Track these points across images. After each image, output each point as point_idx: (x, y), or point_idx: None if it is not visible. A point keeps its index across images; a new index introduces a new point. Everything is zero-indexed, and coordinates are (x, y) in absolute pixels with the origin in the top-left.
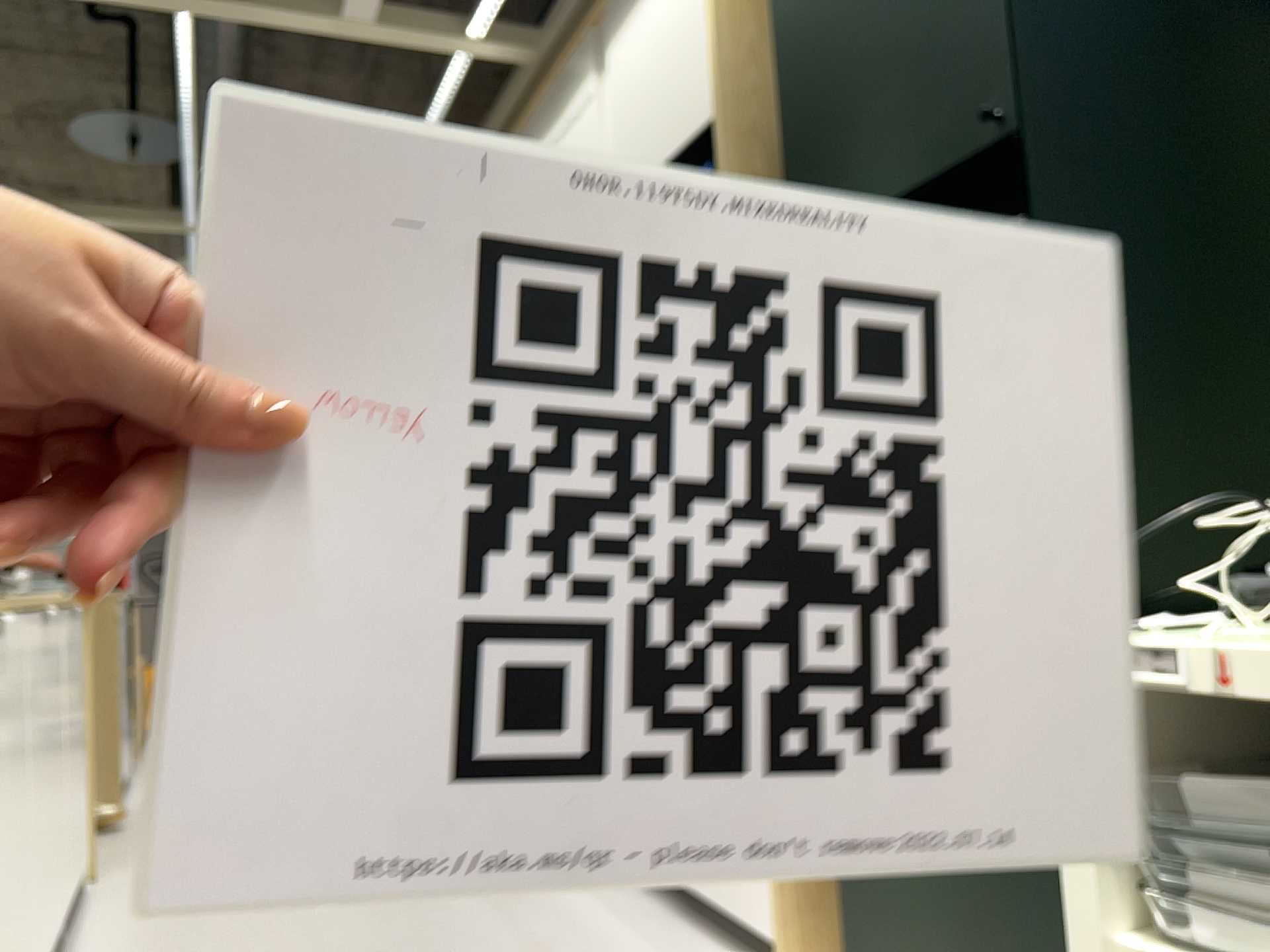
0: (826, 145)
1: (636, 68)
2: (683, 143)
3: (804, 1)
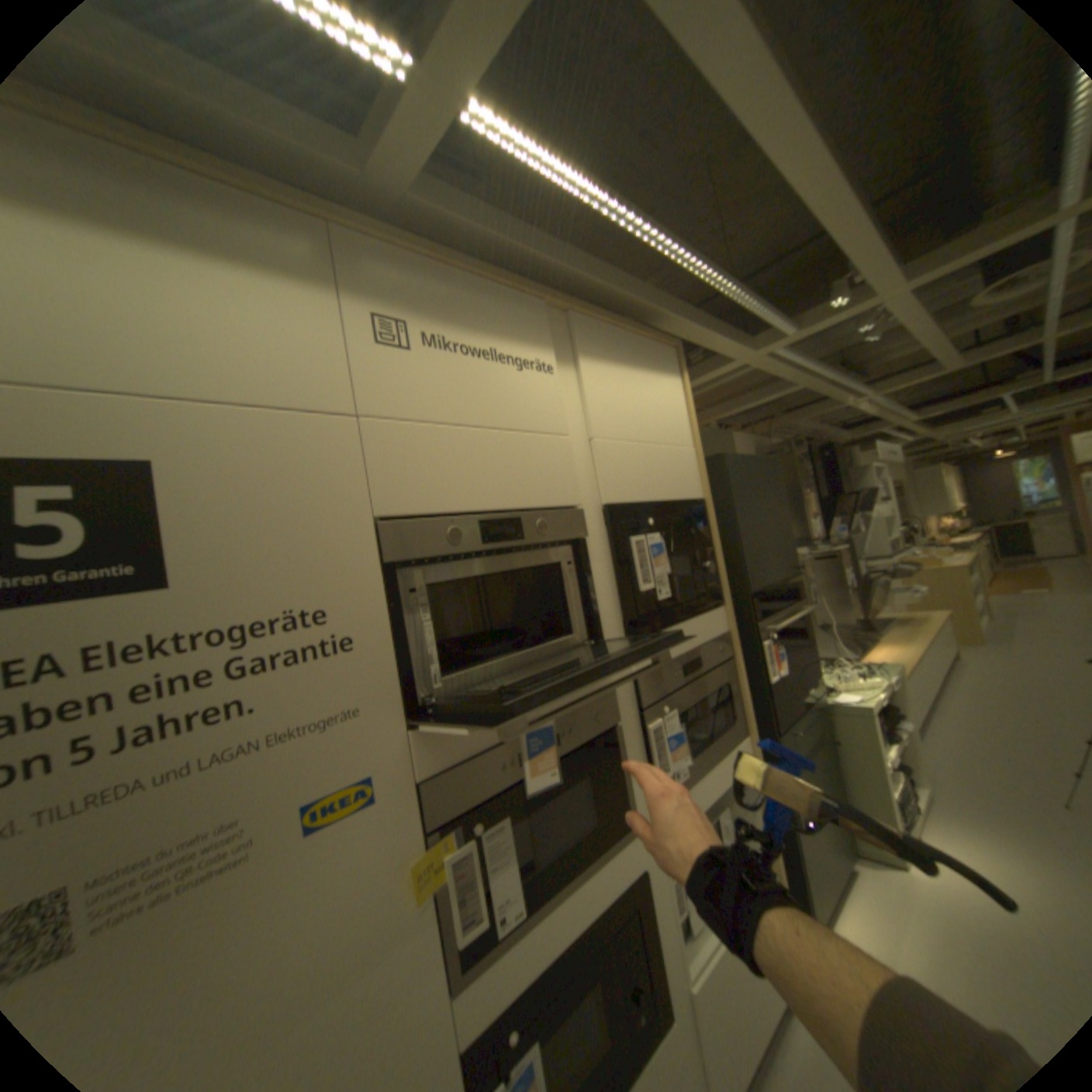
0: (755, 548)
1: (621, 405)
2: (677, 496)
3: (739, 481)
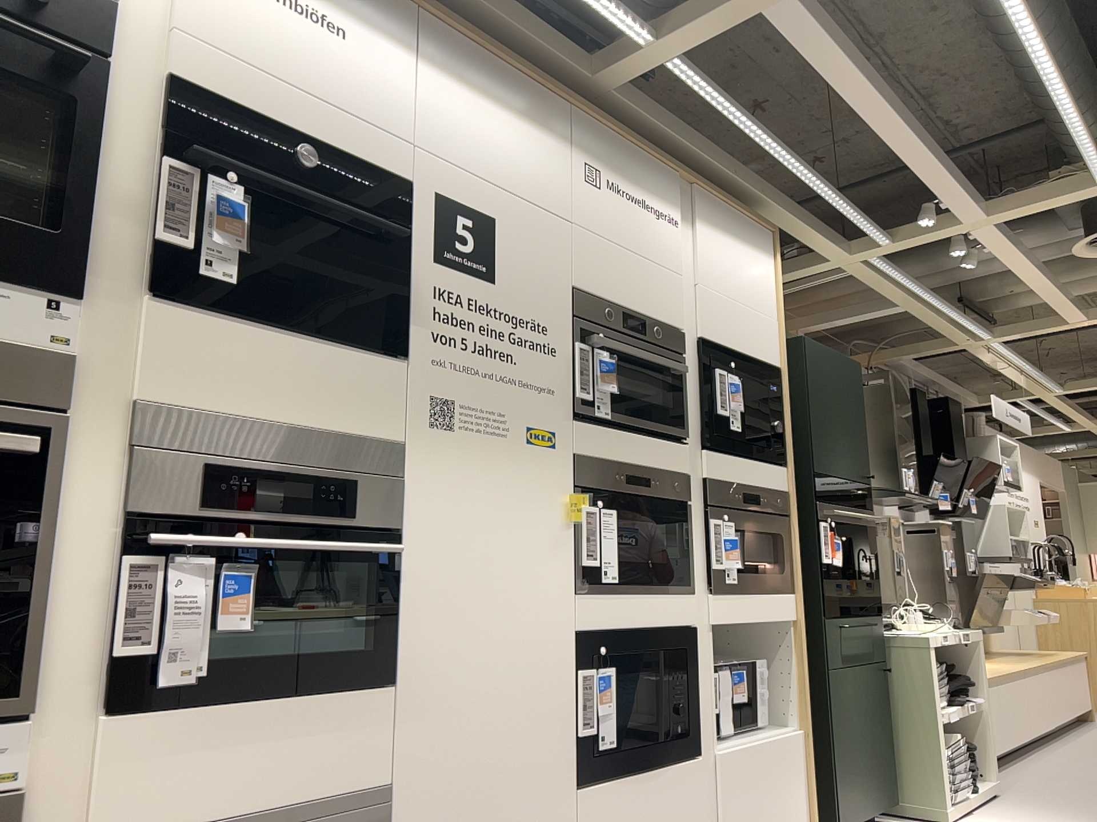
0: (822, 435)
1: (721, 267)
2: (756, 355)
3: (814, 368)
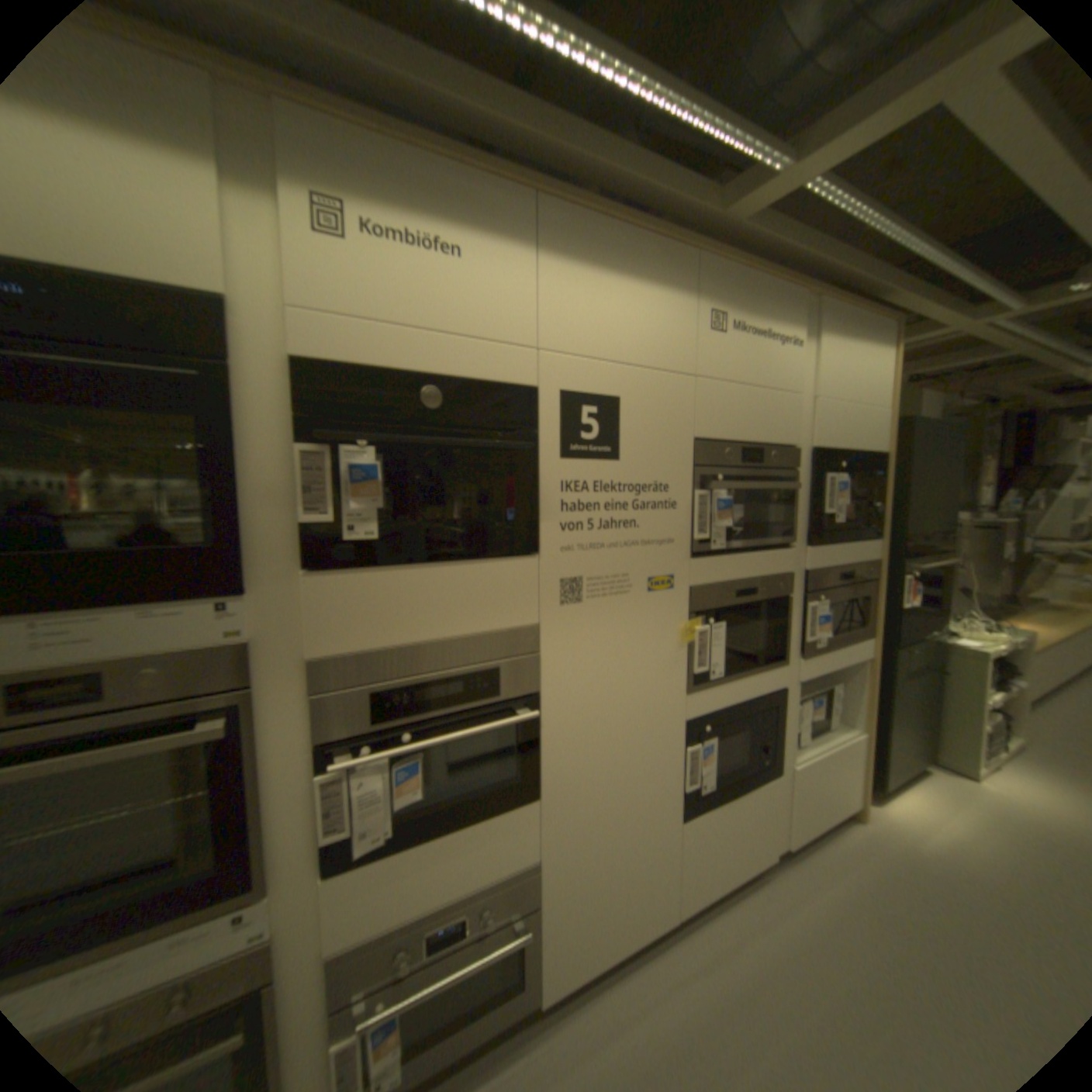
0: (921, 500)
1: (844, 372)
2: (868, 447)
3: (923, 442)
